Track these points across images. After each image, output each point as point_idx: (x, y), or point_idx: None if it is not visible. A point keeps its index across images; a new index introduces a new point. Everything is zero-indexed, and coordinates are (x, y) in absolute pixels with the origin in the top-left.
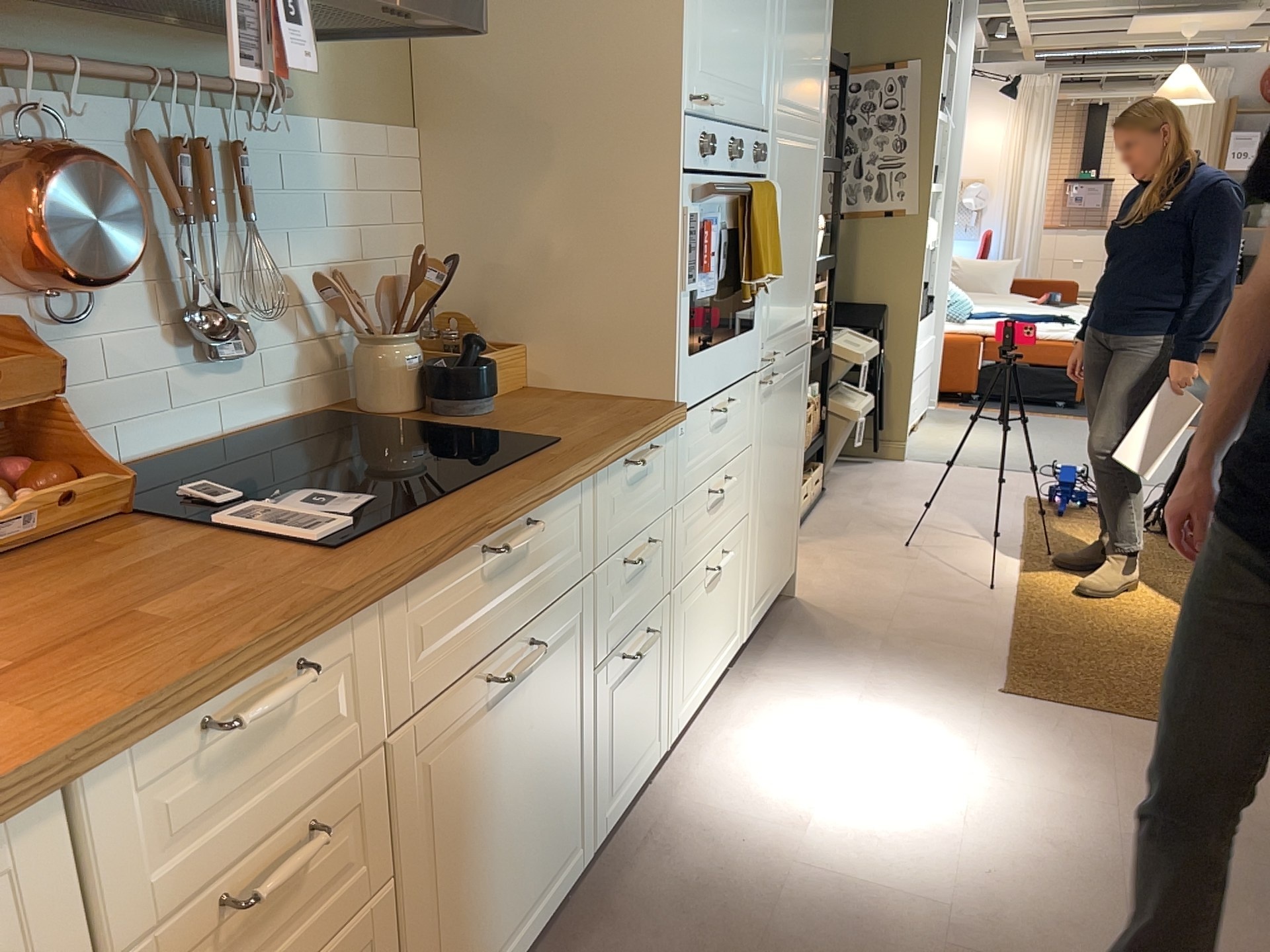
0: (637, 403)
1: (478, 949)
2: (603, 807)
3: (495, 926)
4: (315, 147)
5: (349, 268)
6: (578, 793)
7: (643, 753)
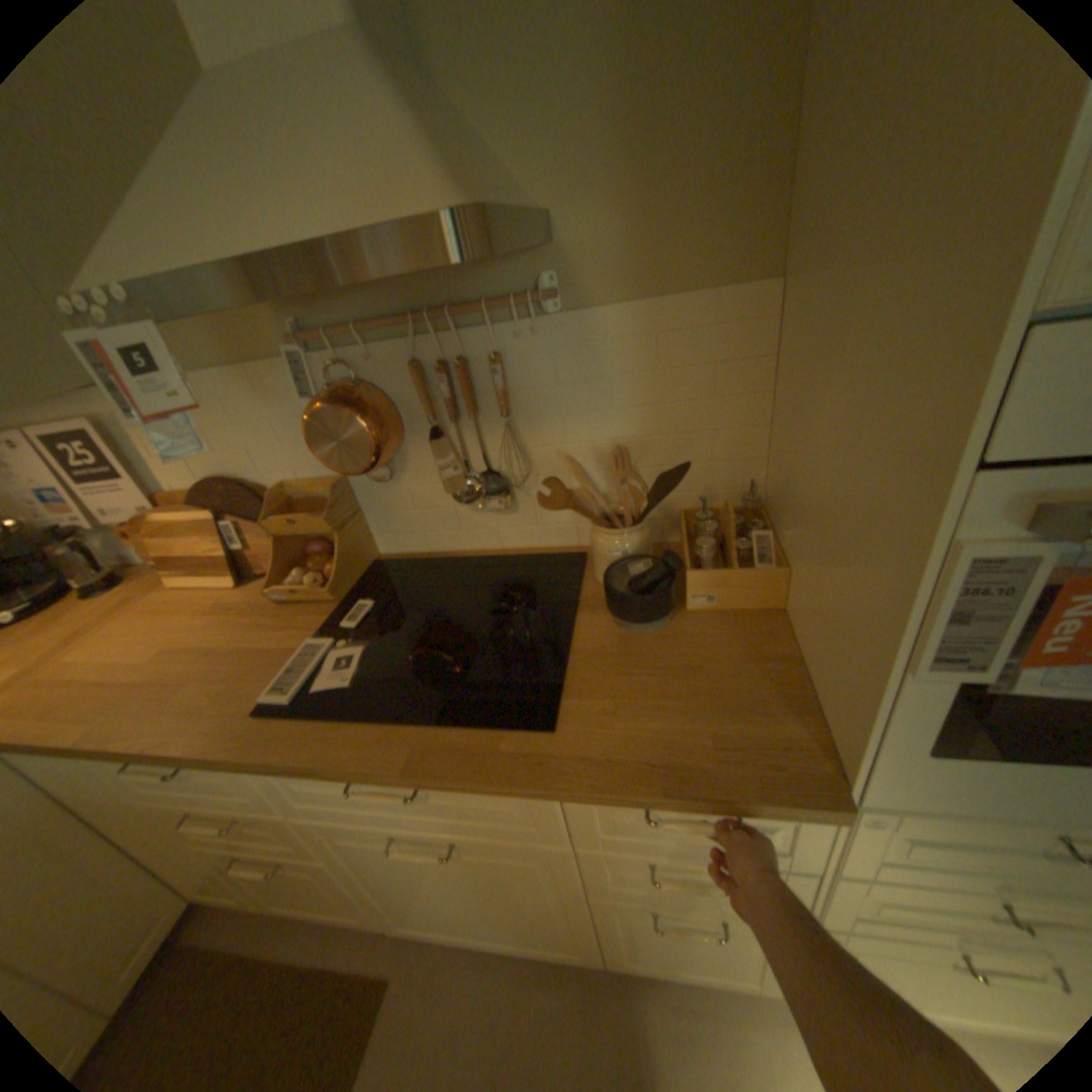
0: (796, 745)
1: (435, 926)
2: (625, 962)
3: (454, 929)
4: (594, 334)
5: (638, 441)
6: (573, 938)
7: (719, 977)
